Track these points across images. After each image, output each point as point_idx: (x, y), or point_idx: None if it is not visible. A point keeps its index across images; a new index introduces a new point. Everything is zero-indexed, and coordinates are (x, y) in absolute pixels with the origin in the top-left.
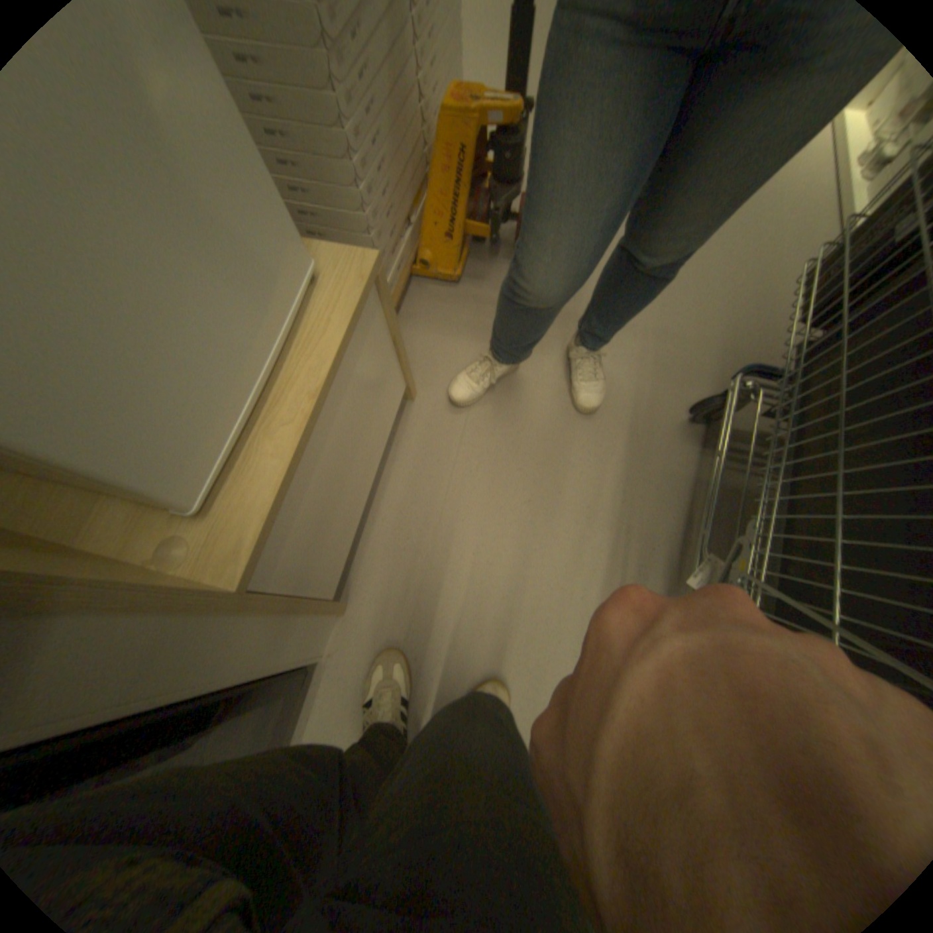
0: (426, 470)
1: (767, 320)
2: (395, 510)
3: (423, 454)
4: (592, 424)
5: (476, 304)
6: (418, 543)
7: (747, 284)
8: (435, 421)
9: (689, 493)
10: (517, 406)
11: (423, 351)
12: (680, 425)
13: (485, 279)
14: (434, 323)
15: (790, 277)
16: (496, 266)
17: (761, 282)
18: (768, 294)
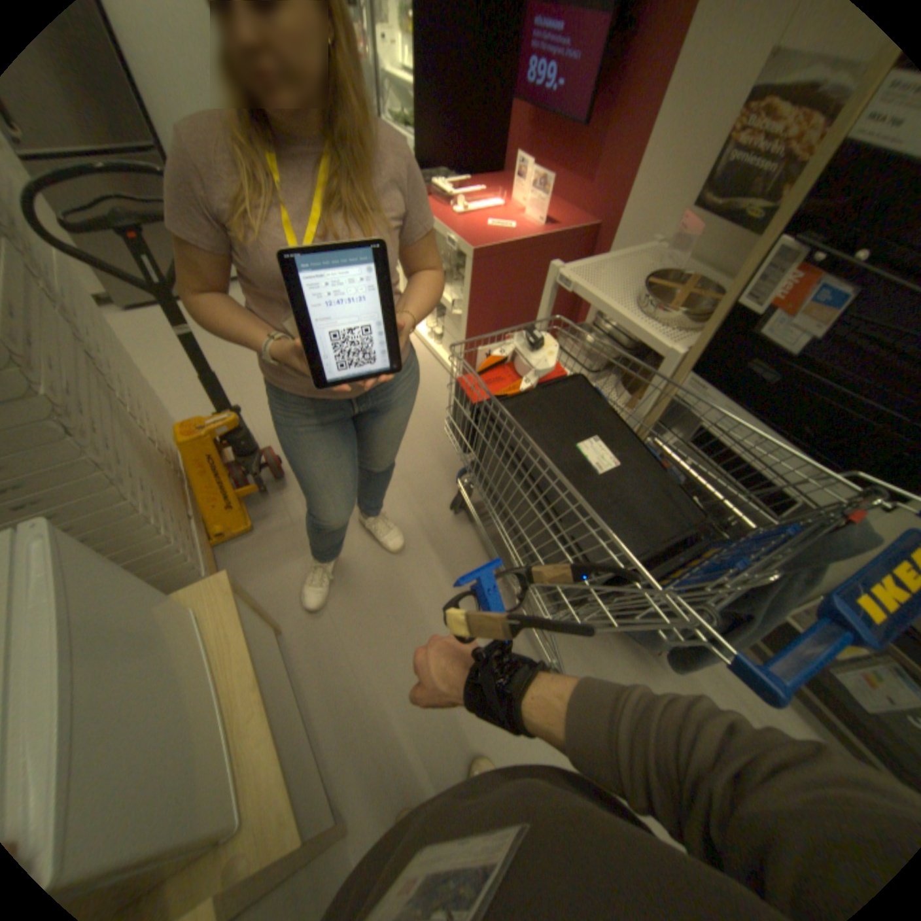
0: (327, 675)
1: (449, 440)
2: (326, 723)
3: (316, 666)
4: (407, 559)
5: (278, 537)
6: (359, 728)
7: (426, 427)
8: (307, 636)
9: (482, 557)
10: (356, 583)
11: (262, 596)
12: (451, 524)
13: (271, 517)
14: (256, 571)
15: (442, 412)
16: (273, 503)
17: (432, 422)
18: (439, 426)
